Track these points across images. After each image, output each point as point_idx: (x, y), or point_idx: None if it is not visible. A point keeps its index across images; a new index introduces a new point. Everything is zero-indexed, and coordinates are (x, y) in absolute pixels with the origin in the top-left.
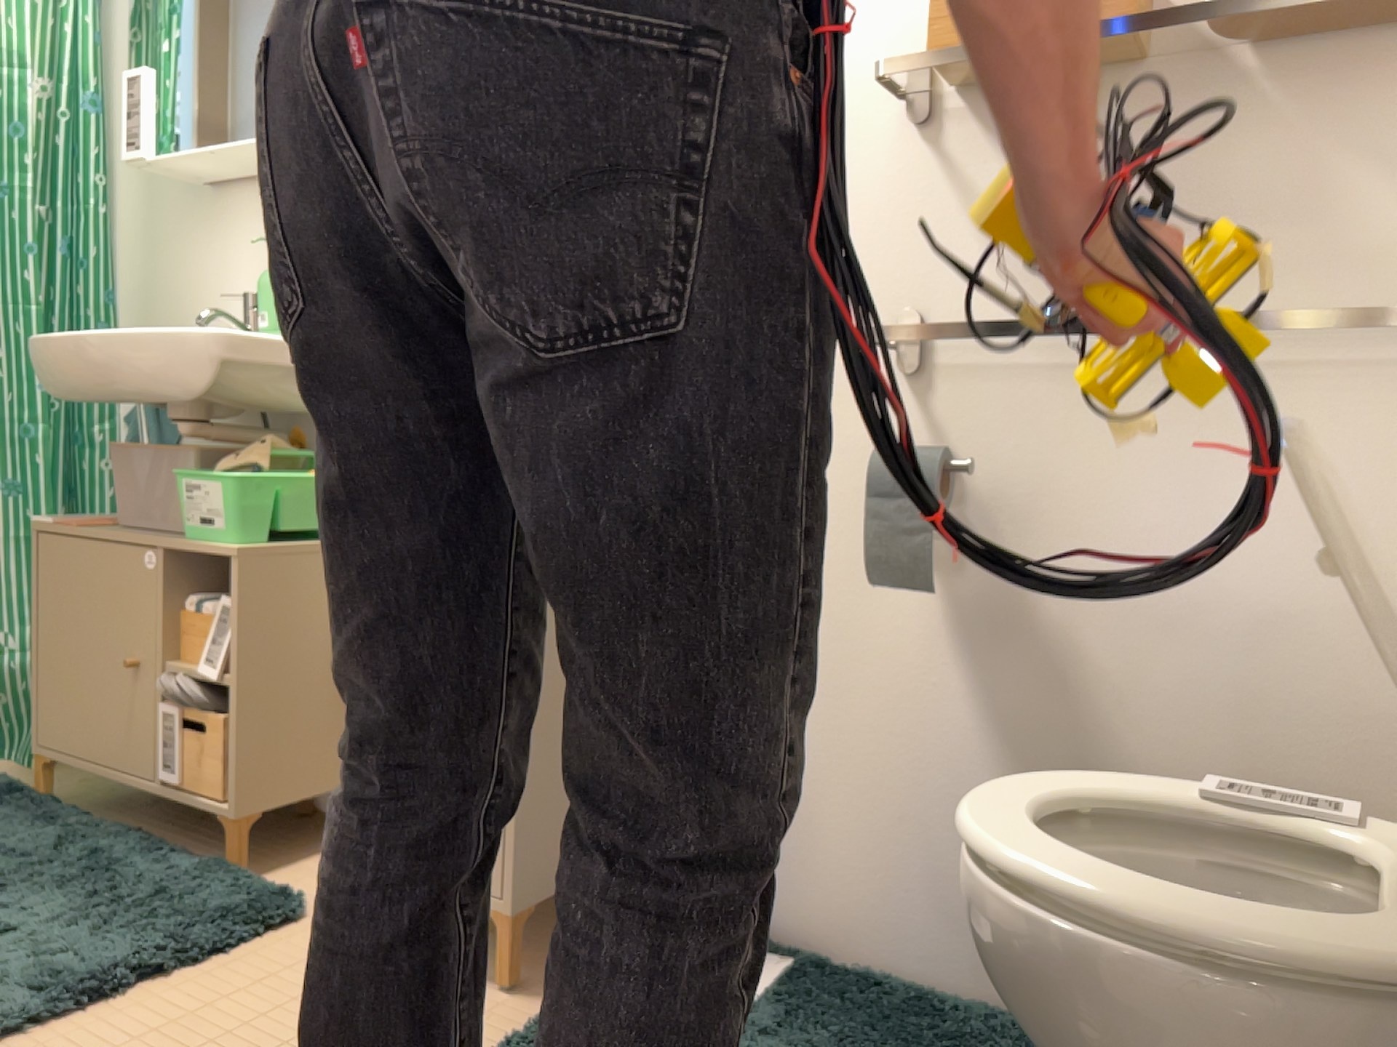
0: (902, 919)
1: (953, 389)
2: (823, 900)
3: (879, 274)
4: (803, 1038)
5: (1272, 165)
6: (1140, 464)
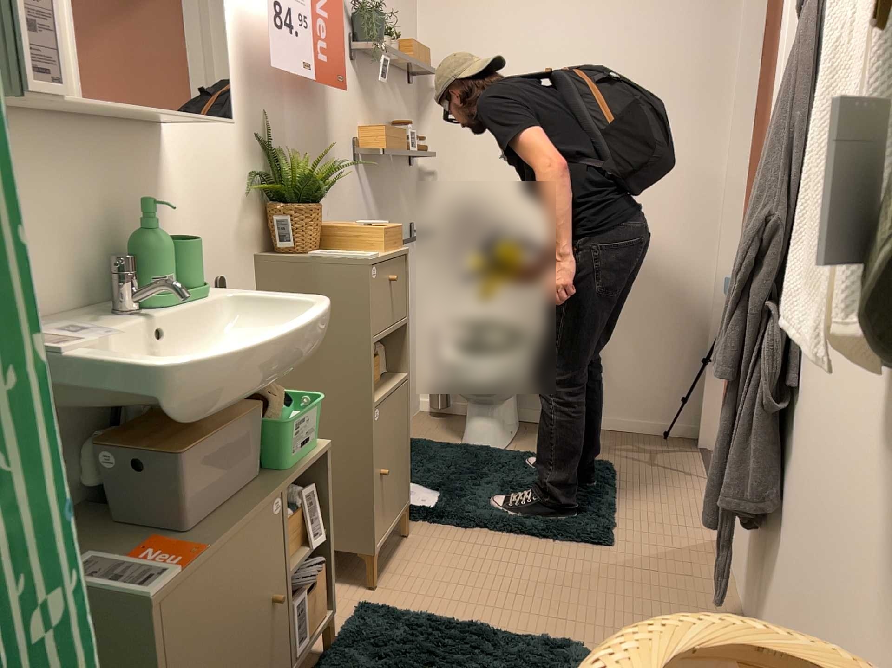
0: None
1: None
2: None
3: (353, 220)
4: (429, 472)
5: (396, 189)
6: None
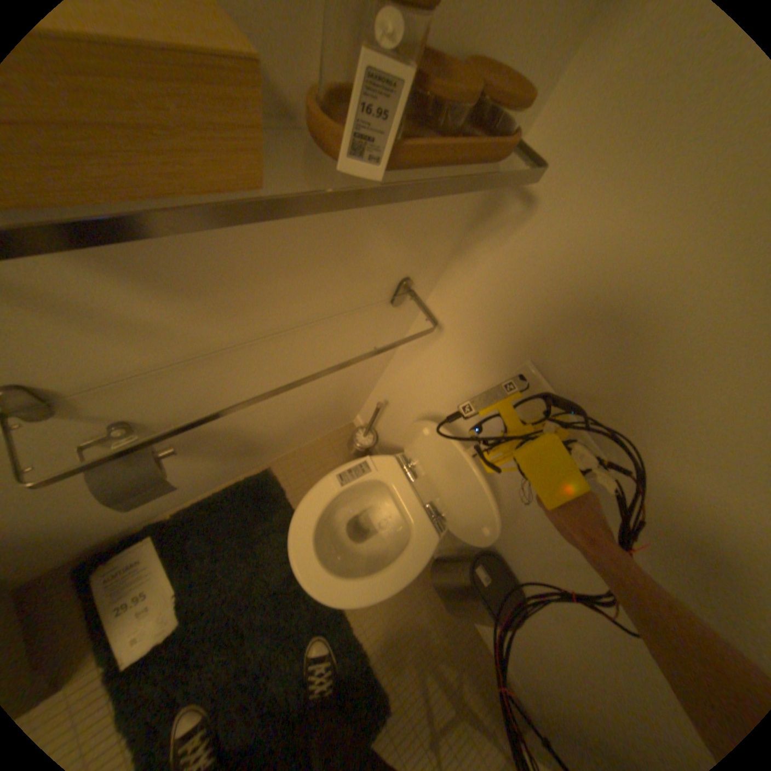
0: (183, 497)
1: (105, 400)
2: (142, 517)
3: None
4: (206, 576)
5: (339, 224)
6: (259, 374)
